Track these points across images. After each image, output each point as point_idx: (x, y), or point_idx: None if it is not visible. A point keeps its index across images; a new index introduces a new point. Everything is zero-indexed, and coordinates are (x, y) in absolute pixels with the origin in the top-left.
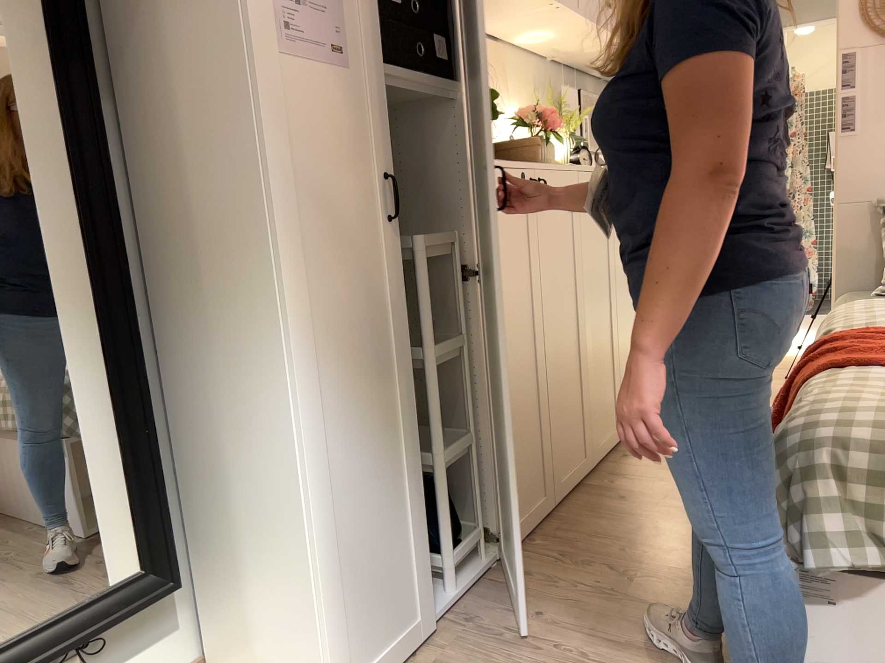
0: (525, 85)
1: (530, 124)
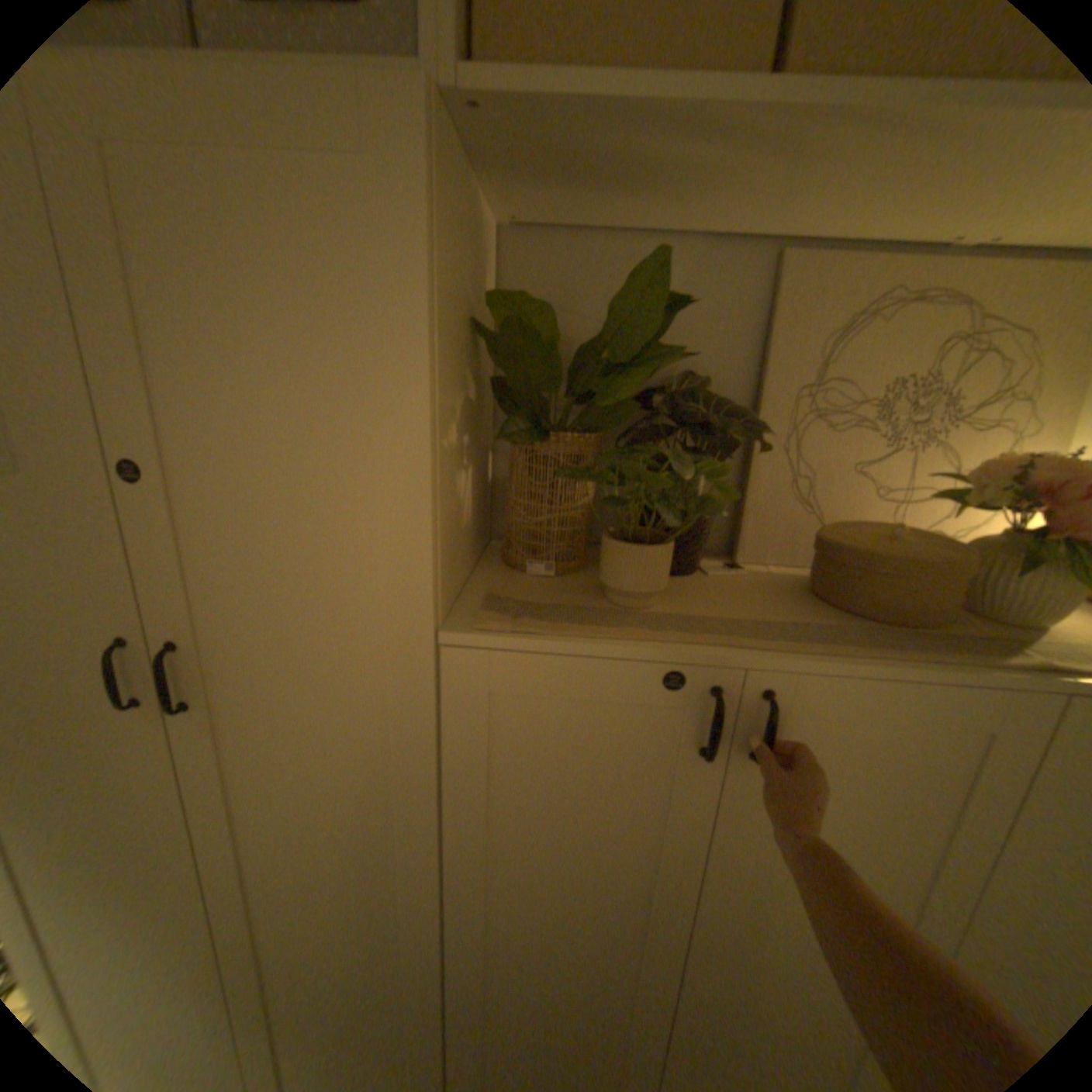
0: None
1: (1007, 504)
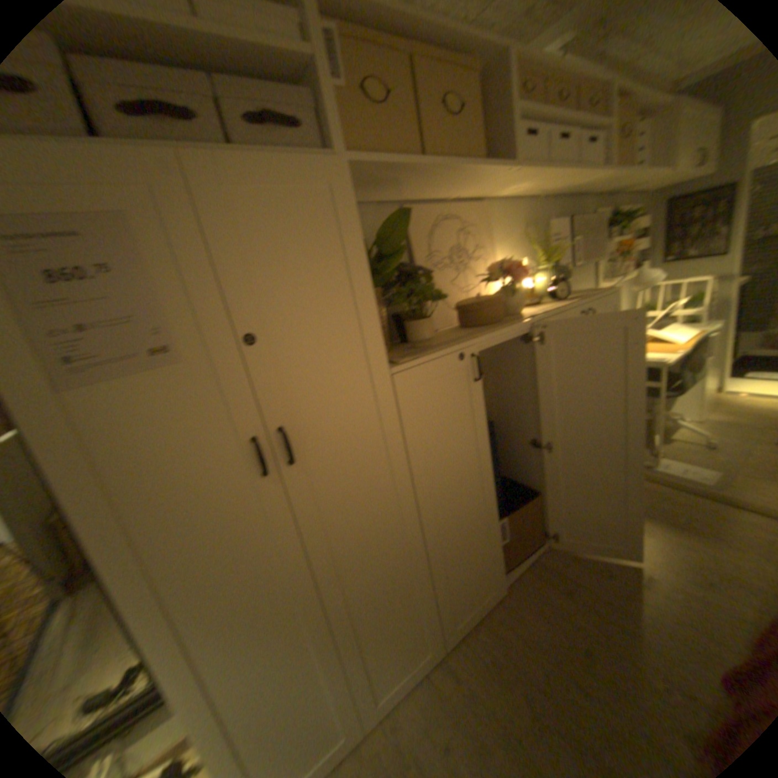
0: (515, 227)
1: (498, 279)
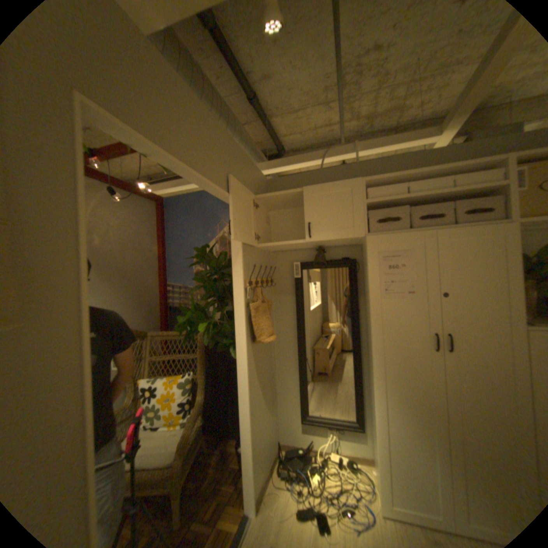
0: None
1: None
